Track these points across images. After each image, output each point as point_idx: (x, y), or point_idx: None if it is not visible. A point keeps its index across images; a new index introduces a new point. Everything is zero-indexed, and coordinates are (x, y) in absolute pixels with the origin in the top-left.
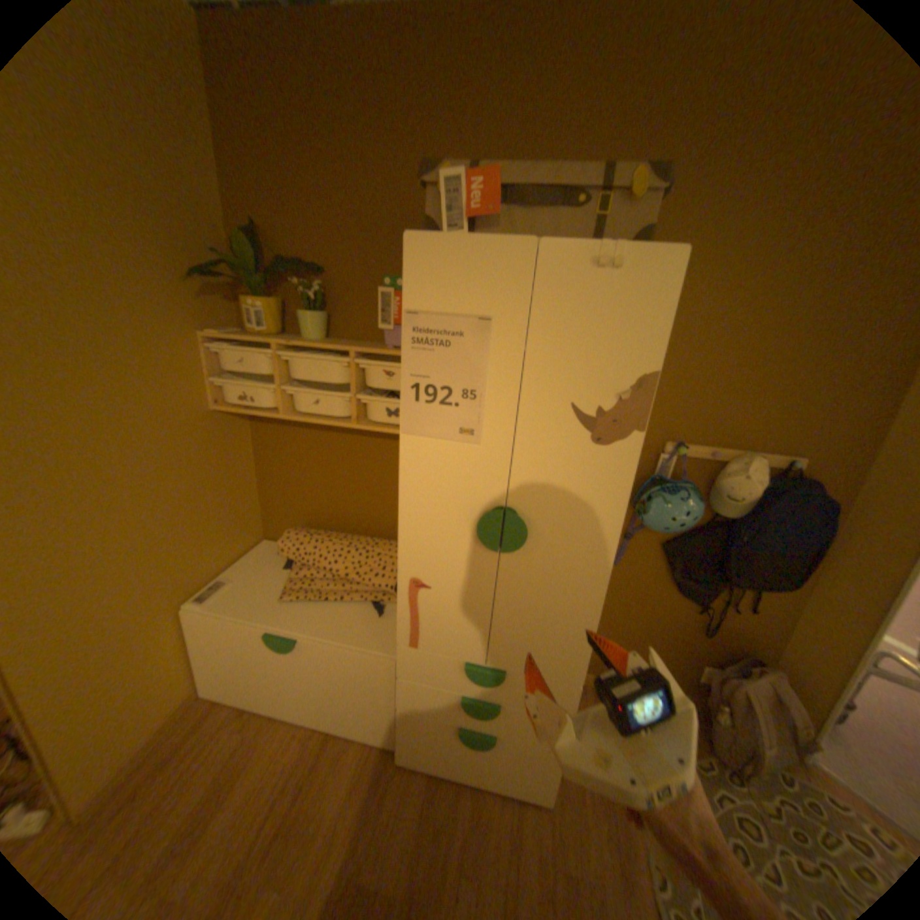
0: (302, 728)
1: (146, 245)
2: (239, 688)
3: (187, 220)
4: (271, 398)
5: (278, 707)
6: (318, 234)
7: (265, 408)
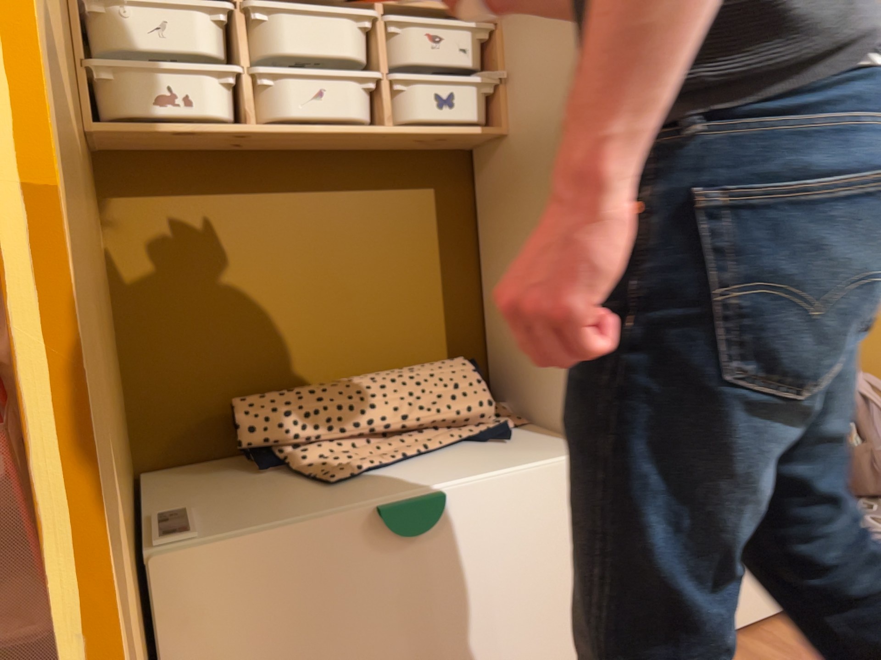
0: None
1: None
2: None
3: None
4: (220, 100)
5: None
6: None
7: (210, 119)
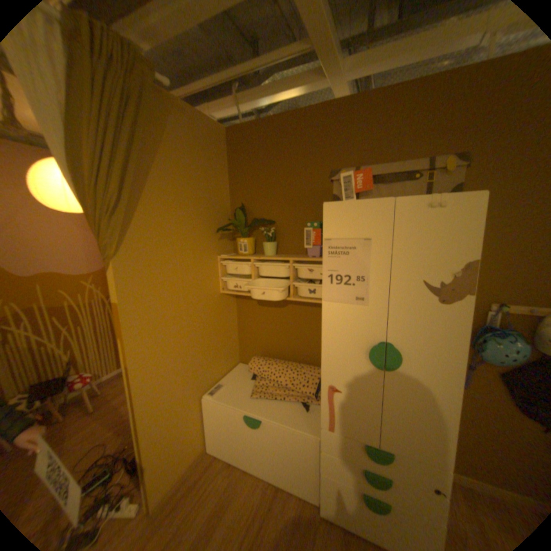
0: (262, 481)
1: (201, 220)
2: (227, 449)
3: (216, 207)
4: (248, 286)
5: (248, 465)
6: (272, 205)
7: (246, 290)
